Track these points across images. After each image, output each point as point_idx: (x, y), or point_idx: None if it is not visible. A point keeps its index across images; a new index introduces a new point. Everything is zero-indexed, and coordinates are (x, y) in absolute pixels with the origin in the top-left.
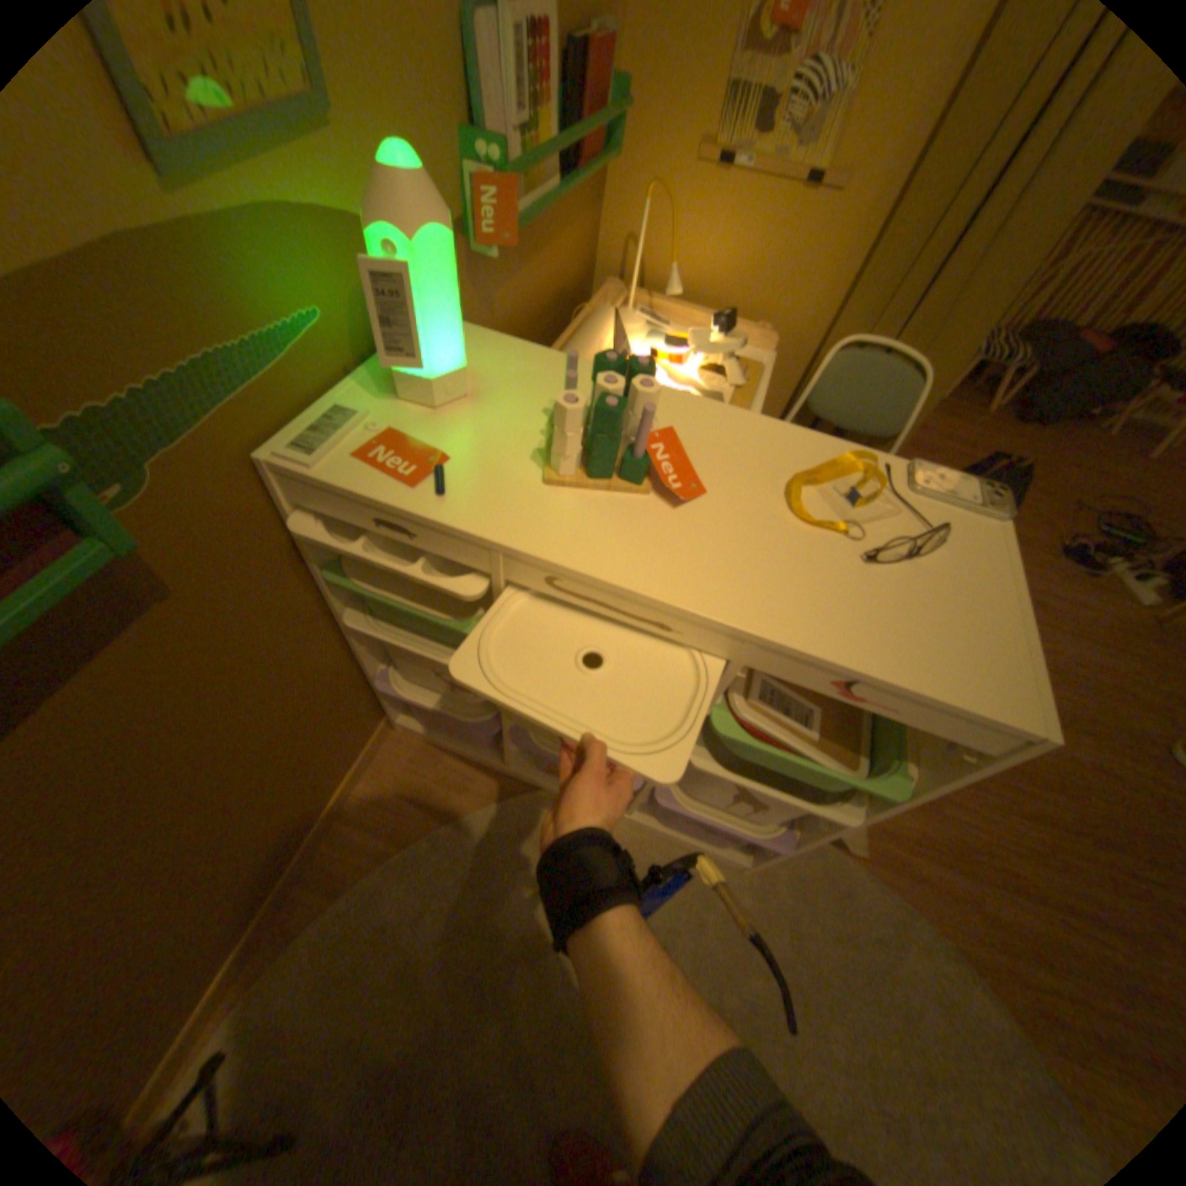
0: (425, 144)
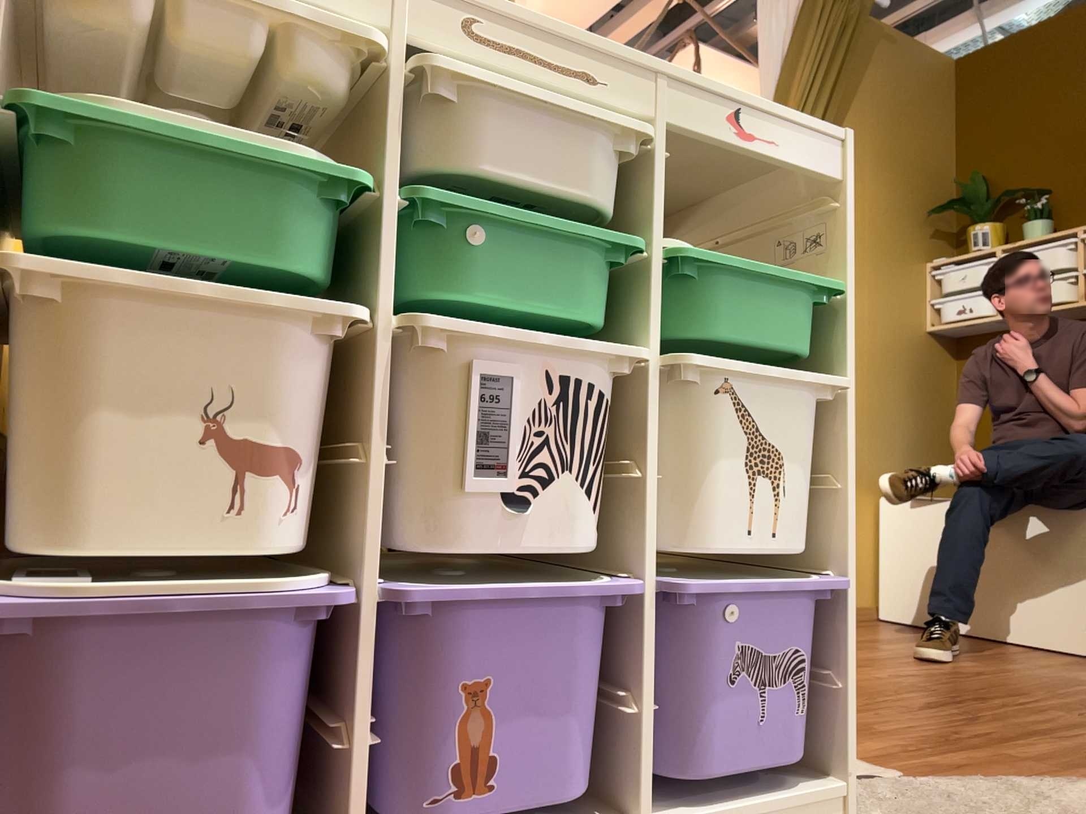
0: None
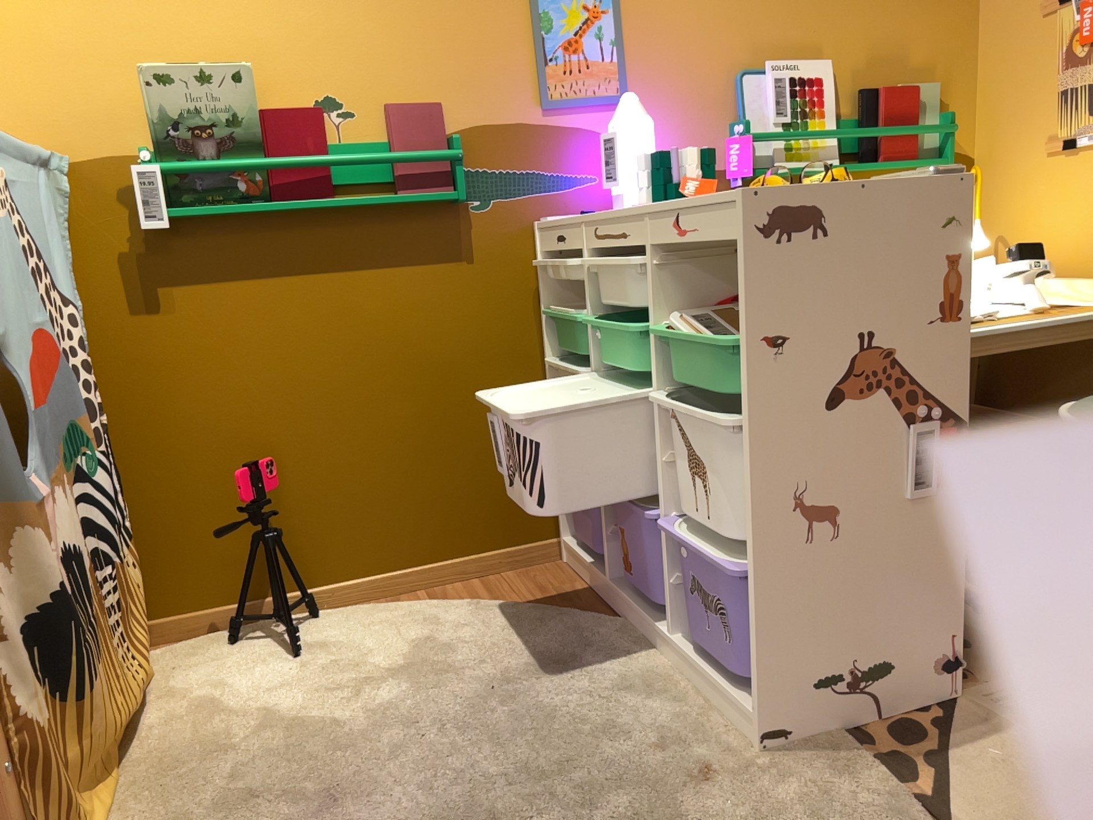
0: (694, 127)
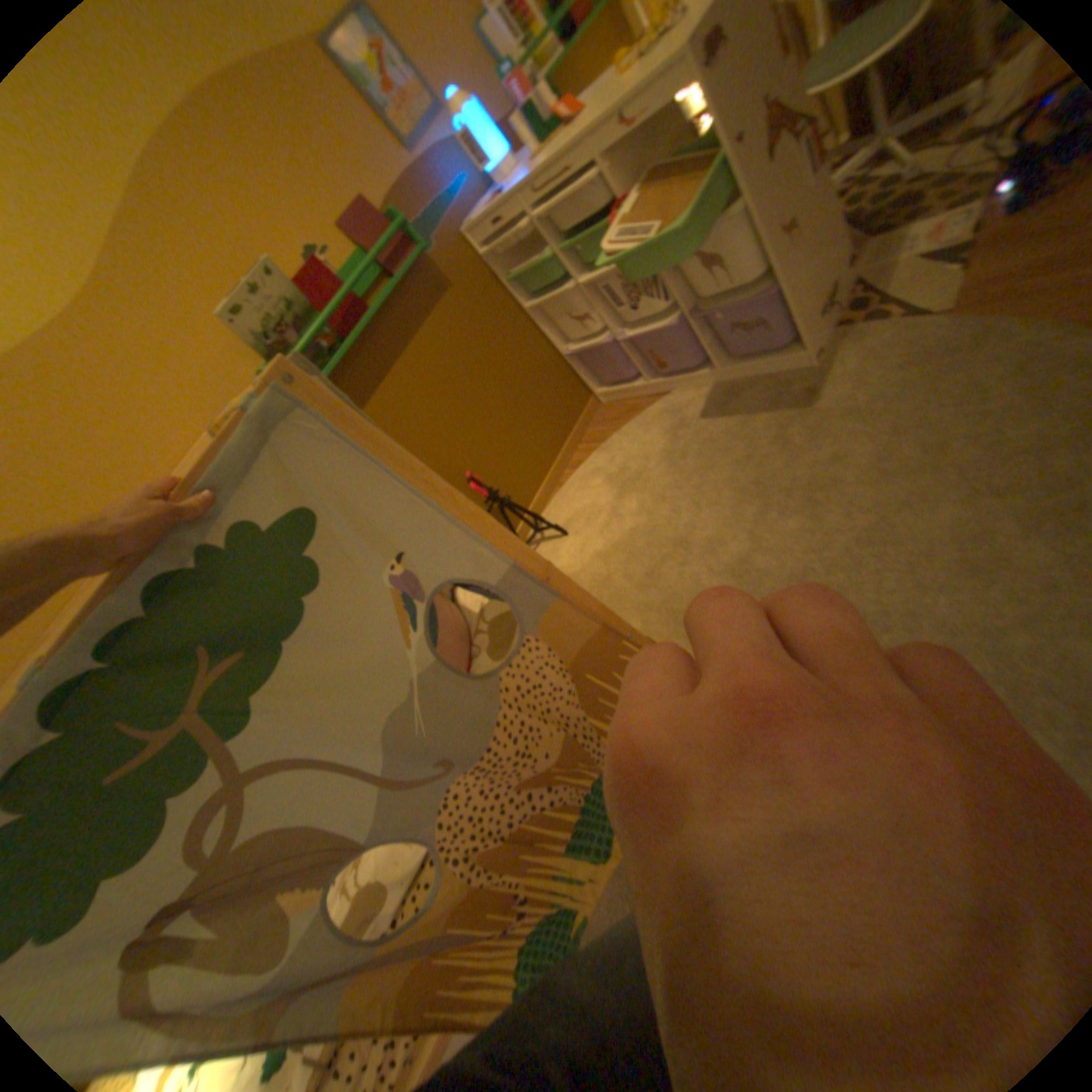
0: (479, 88)
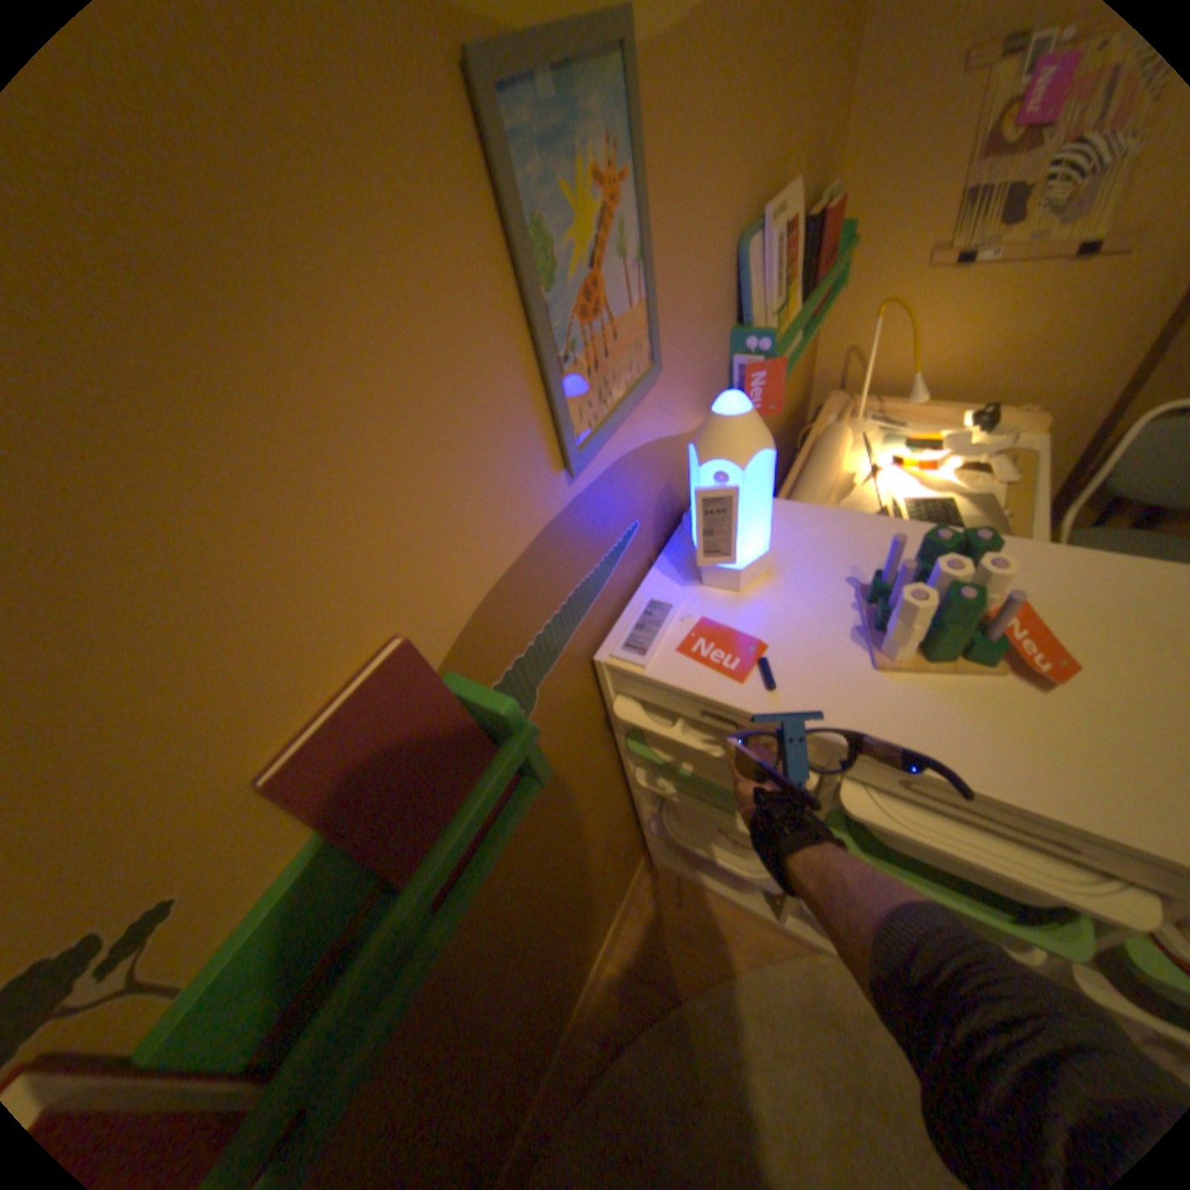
0: (708, 357)
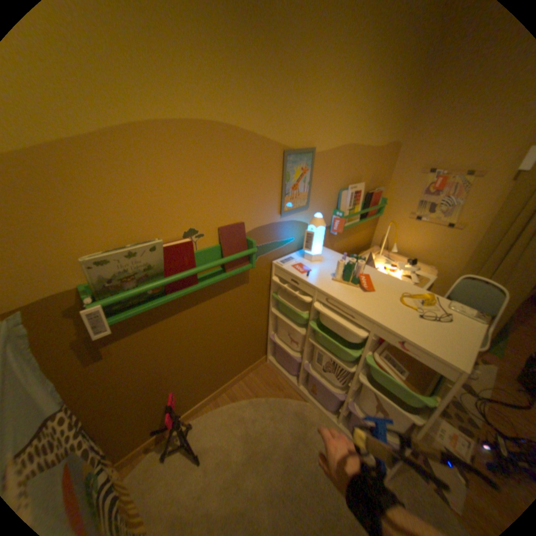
0: (324, 212)
